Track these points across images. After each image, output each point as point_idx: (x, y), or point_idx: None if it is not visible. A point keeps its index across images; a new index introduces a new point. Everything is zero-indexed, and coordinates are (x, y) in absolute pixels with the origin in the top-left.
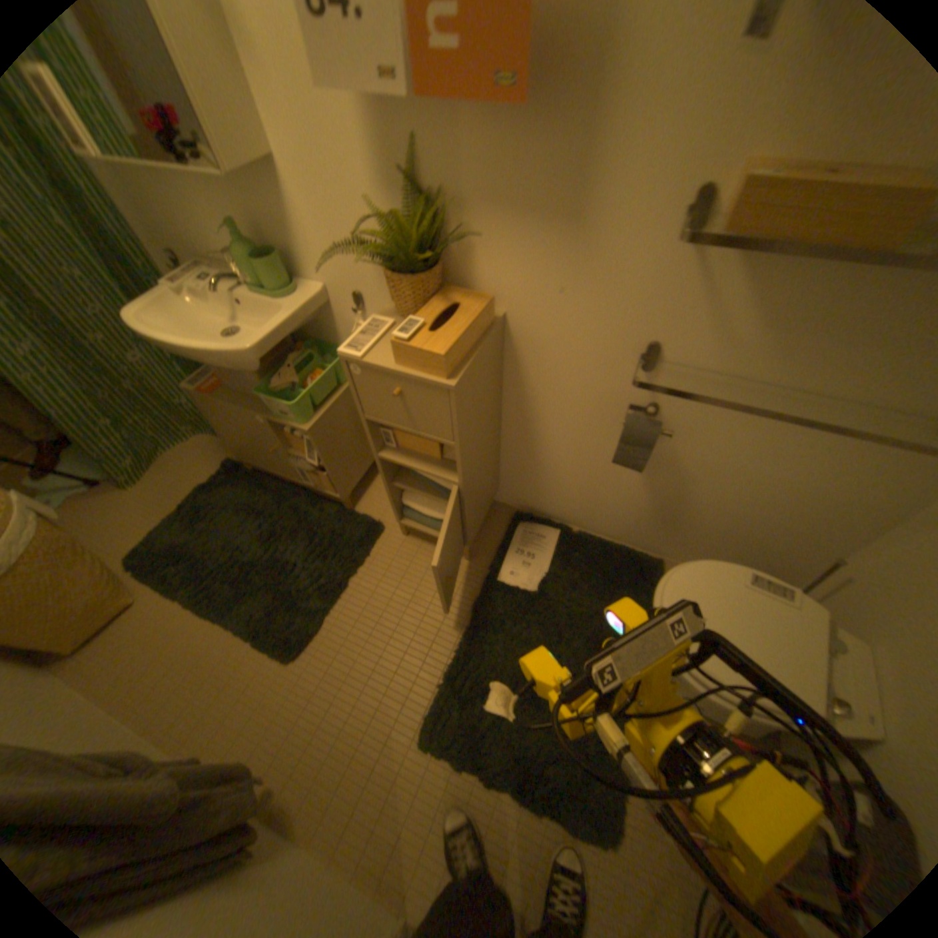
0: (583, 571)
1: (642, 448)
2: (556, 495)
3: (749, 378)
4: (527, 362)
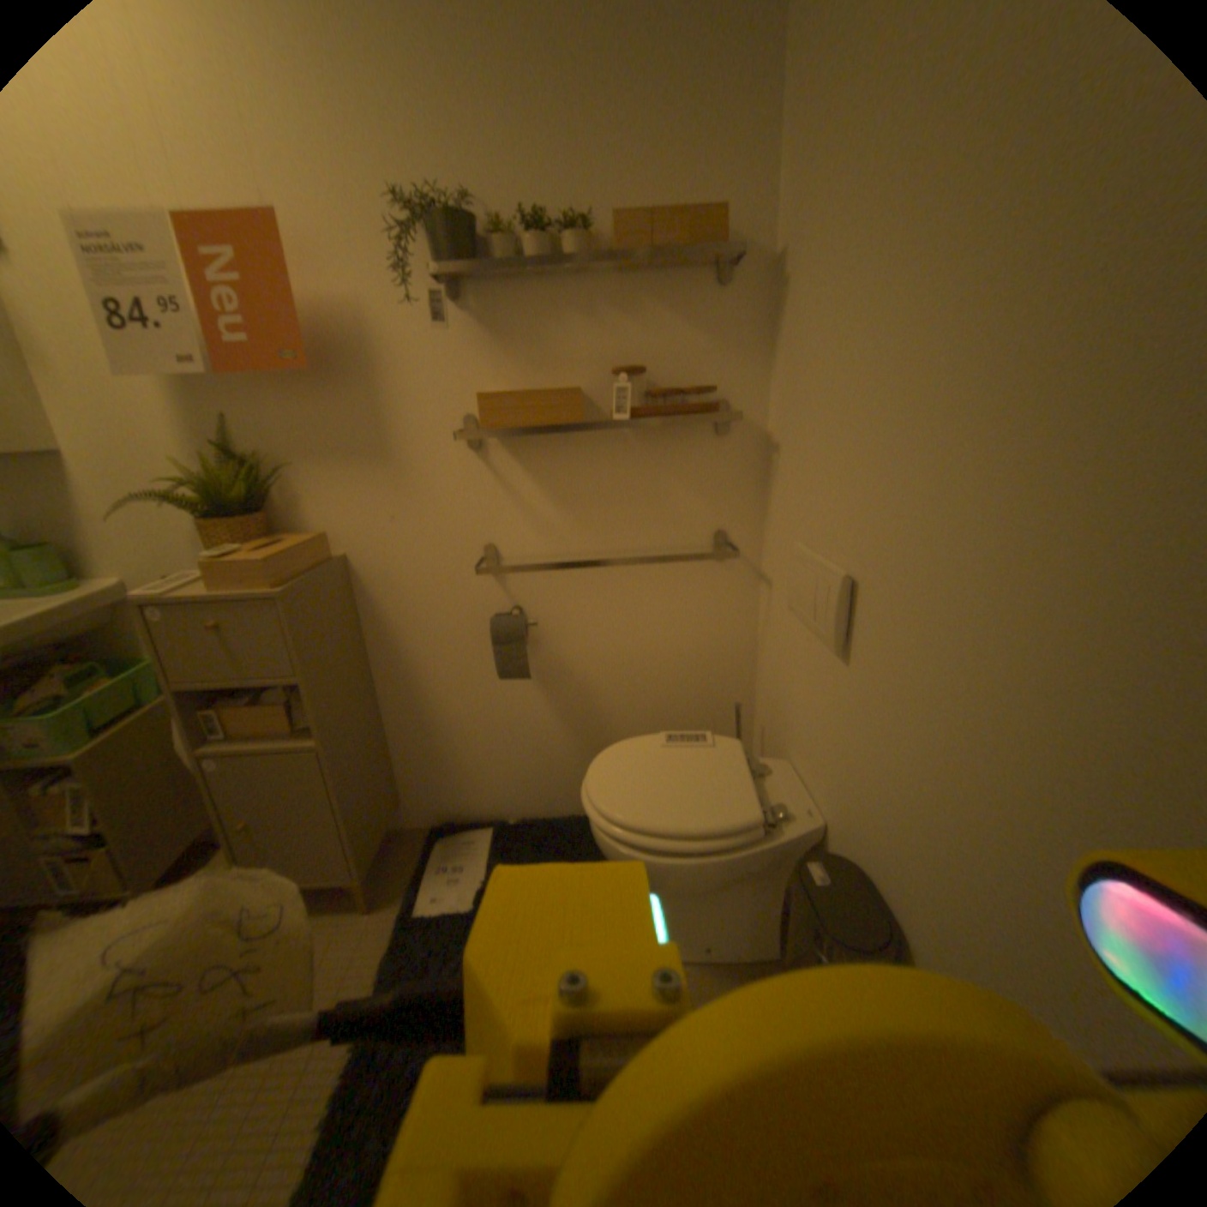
0: (532, 858)
1: (517, 642)
2: (474, 776)
3: (576, 554)
4: (385, 601)
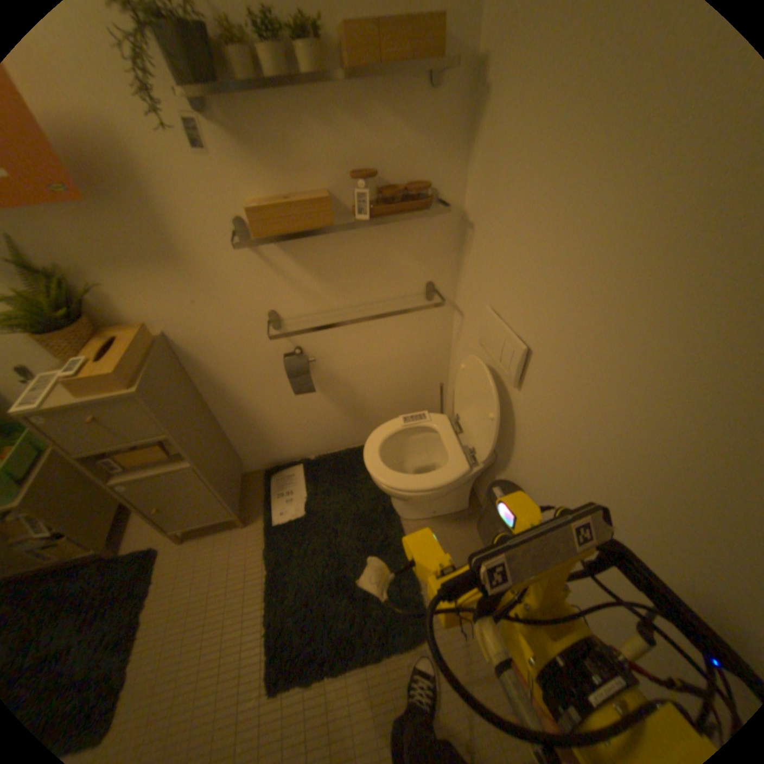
0: (328, 480)
1: (303, 376)
2: (283, 442)
3: (332, 310)
4: (200, 358)
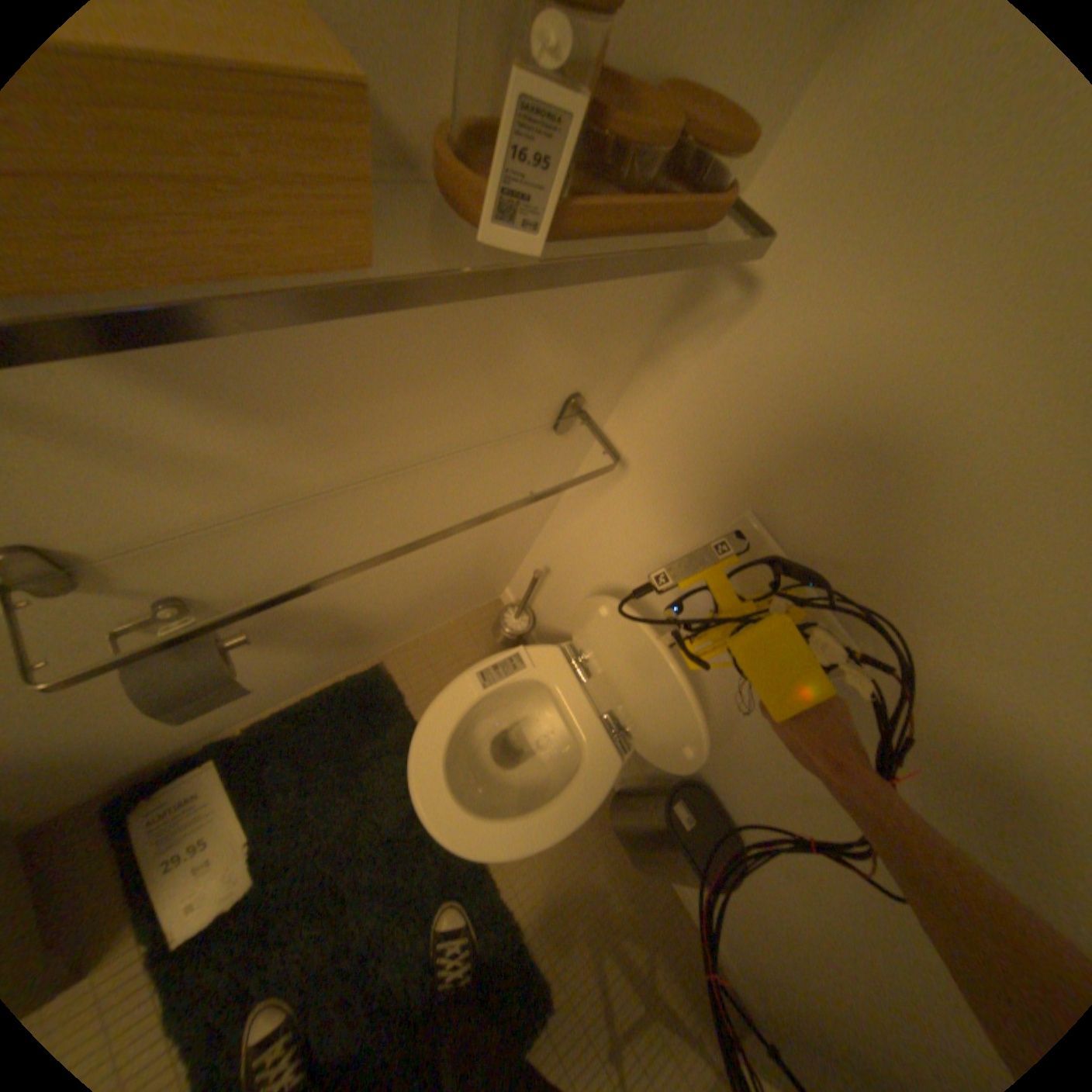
0: (293, 782)
1: (211, 692)
2: (146, 745)
3: (293, 491)
4: None
